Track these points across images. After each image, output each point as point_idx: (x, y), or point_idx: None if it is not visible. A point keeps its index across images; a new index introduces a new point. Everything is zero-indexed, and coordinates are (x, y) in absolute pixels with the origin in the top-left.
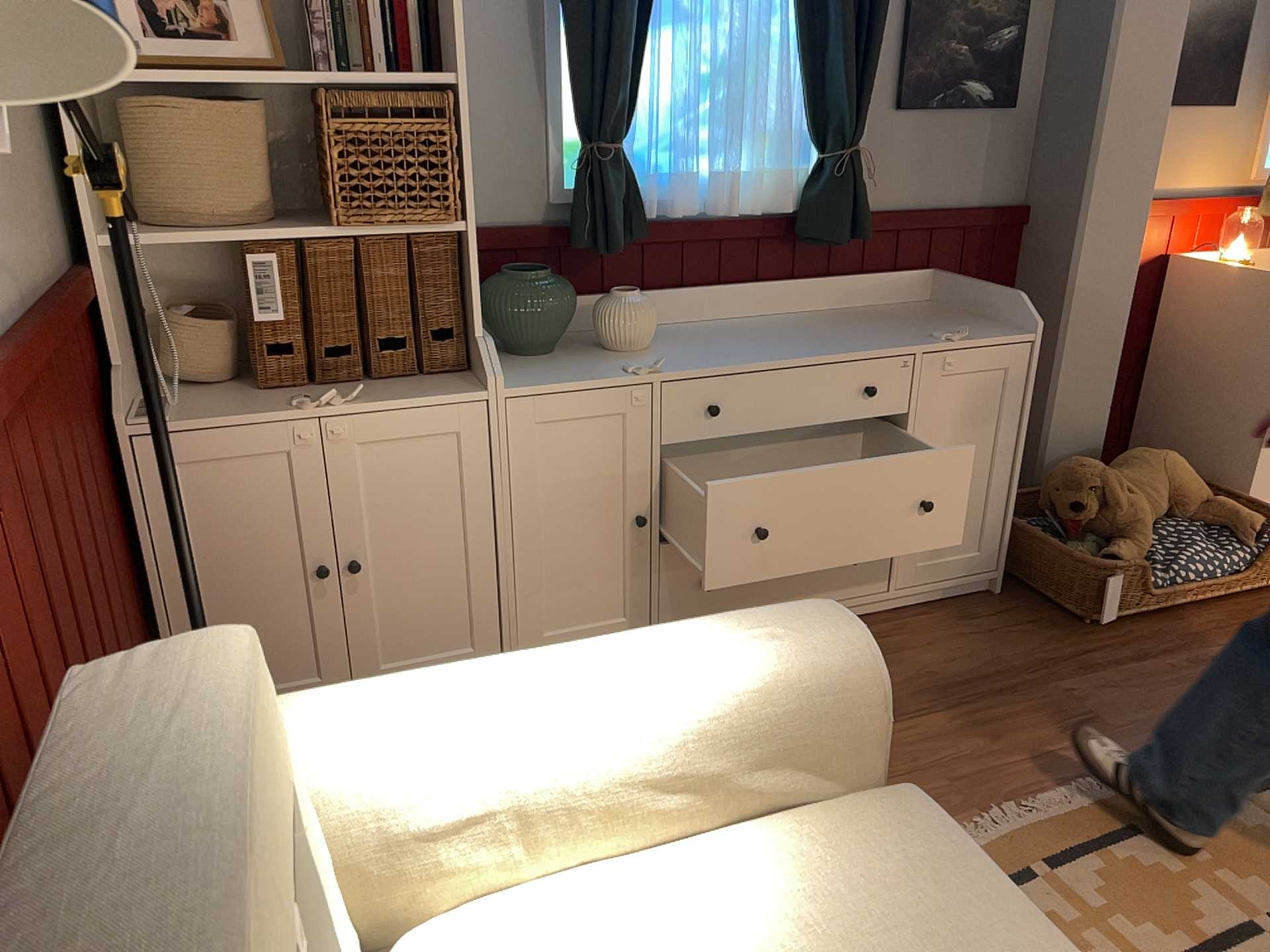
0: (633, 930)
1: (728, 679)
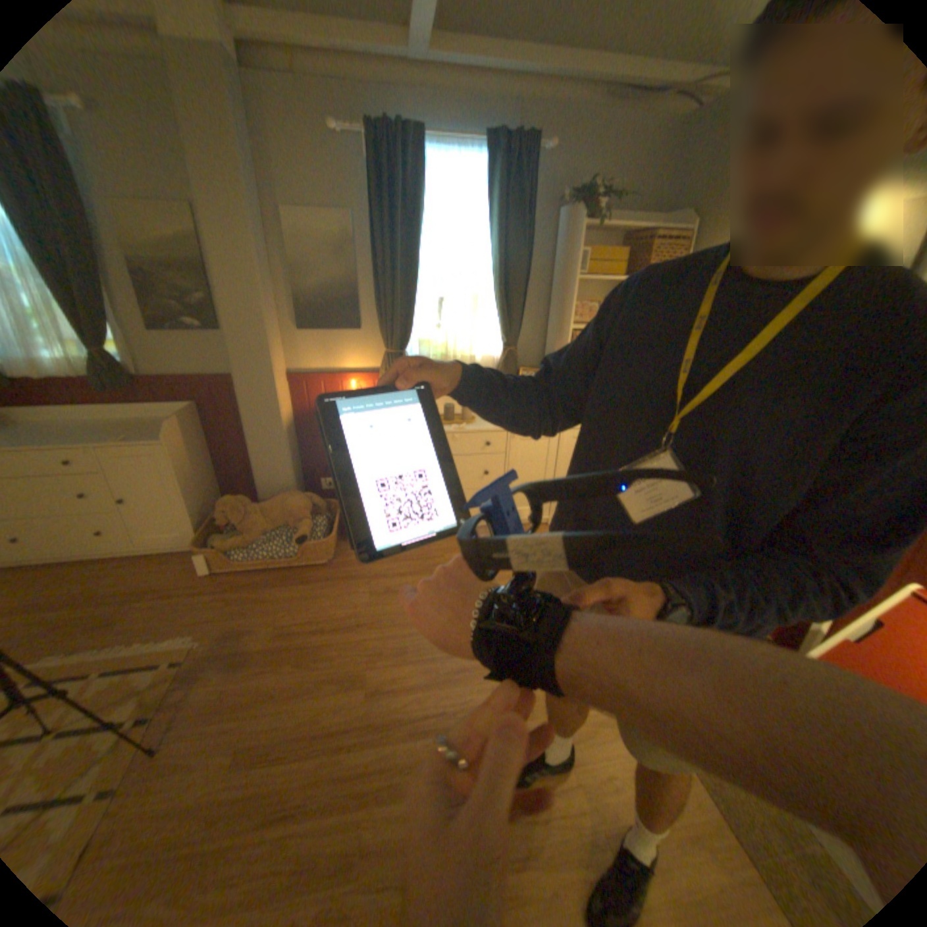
0: None
1: None
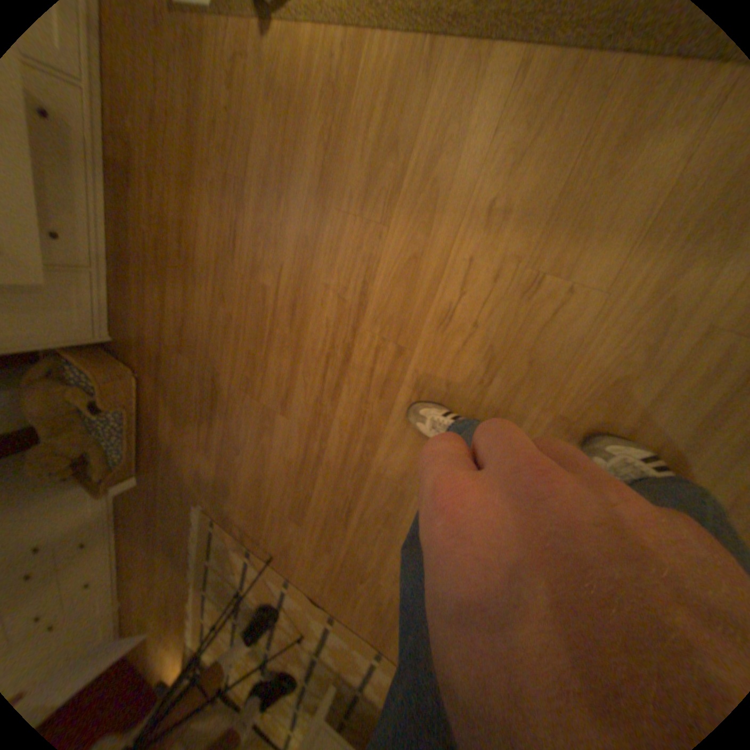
0: None
1: None
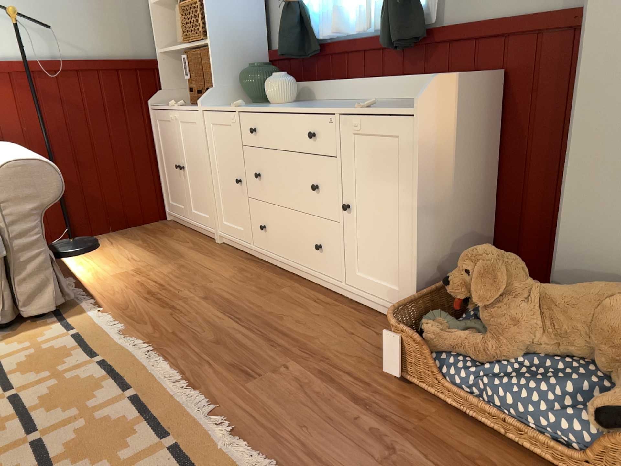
0: None
1: None
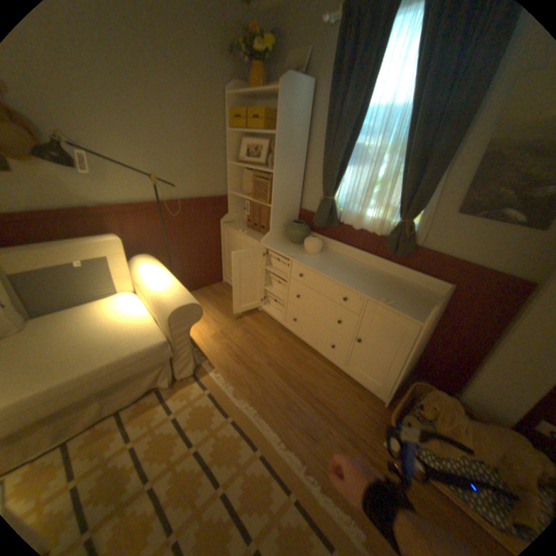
0: (127, 312)
1: (161, 295)
